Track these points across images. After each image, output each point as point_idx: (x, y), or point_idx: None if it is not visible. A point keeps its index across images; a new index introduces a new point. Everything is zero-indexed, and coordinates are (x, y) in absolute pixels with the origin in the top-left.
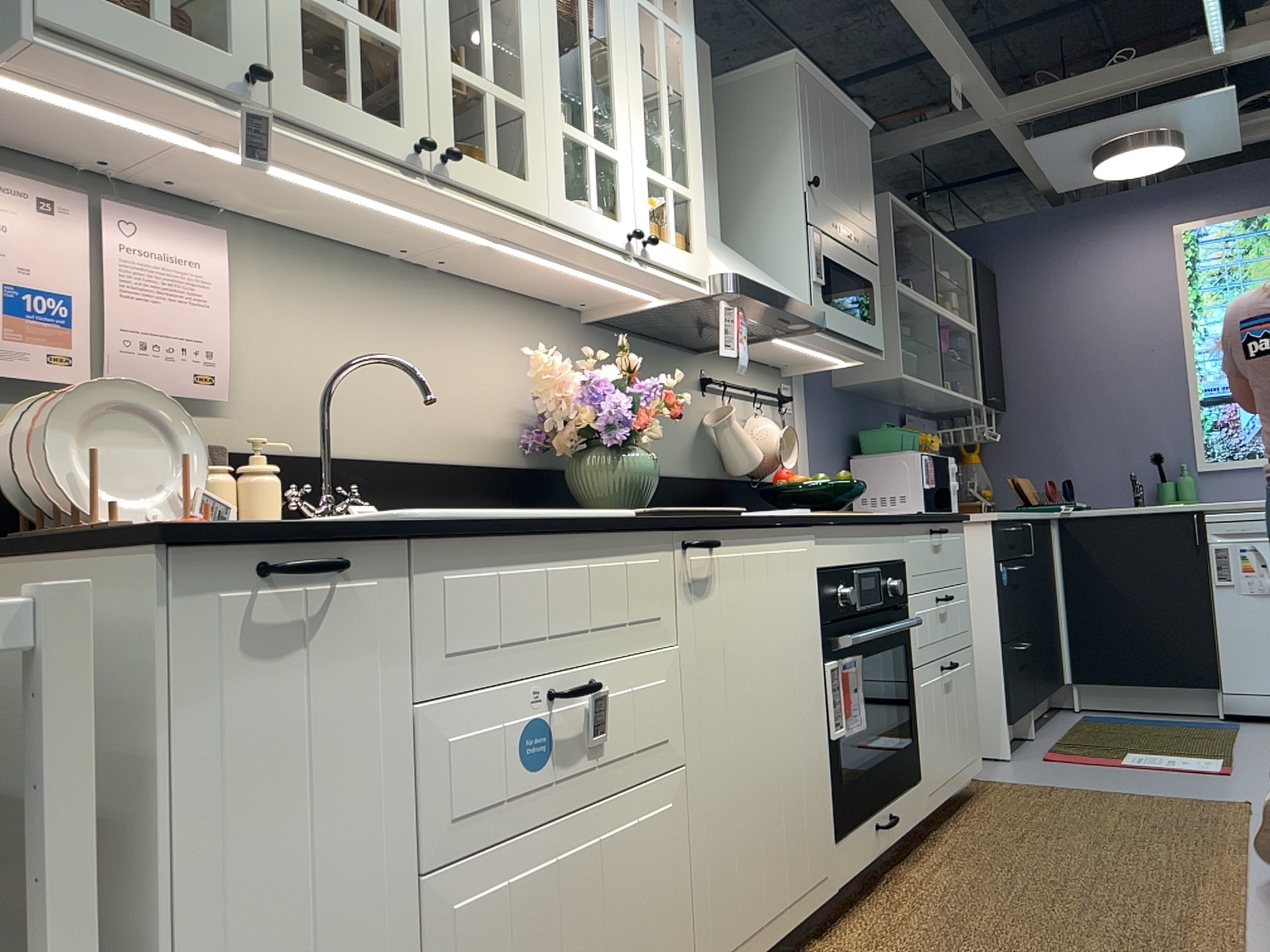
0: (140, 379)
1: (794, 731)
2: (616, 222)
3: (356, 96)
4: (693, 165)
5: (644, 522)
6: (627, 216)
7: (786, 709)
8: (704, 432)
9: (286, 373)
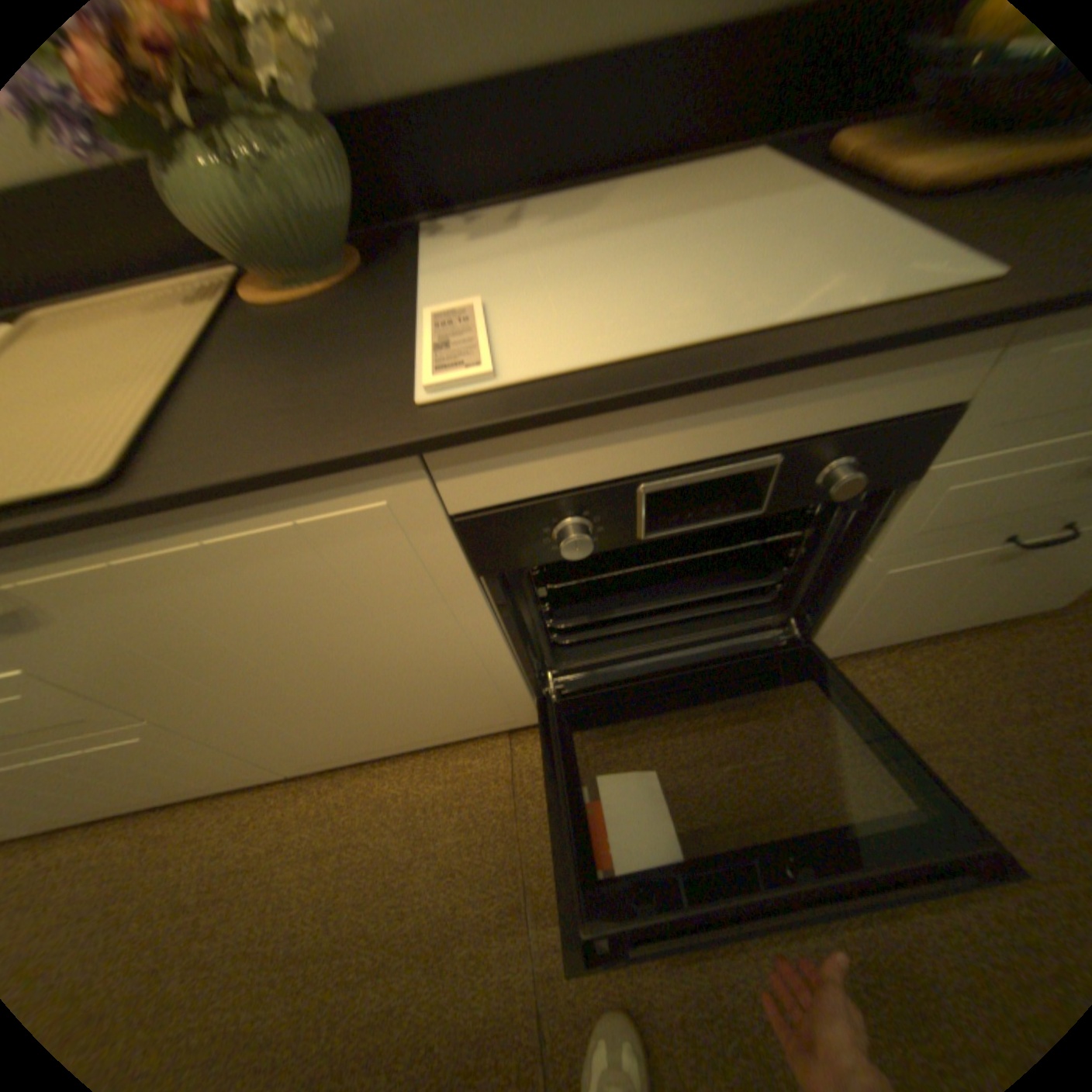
0: None
1: (405, 672)
2: None
3: None
4: None
5: None
6: None
7: (372, 664)
8: None
9: None
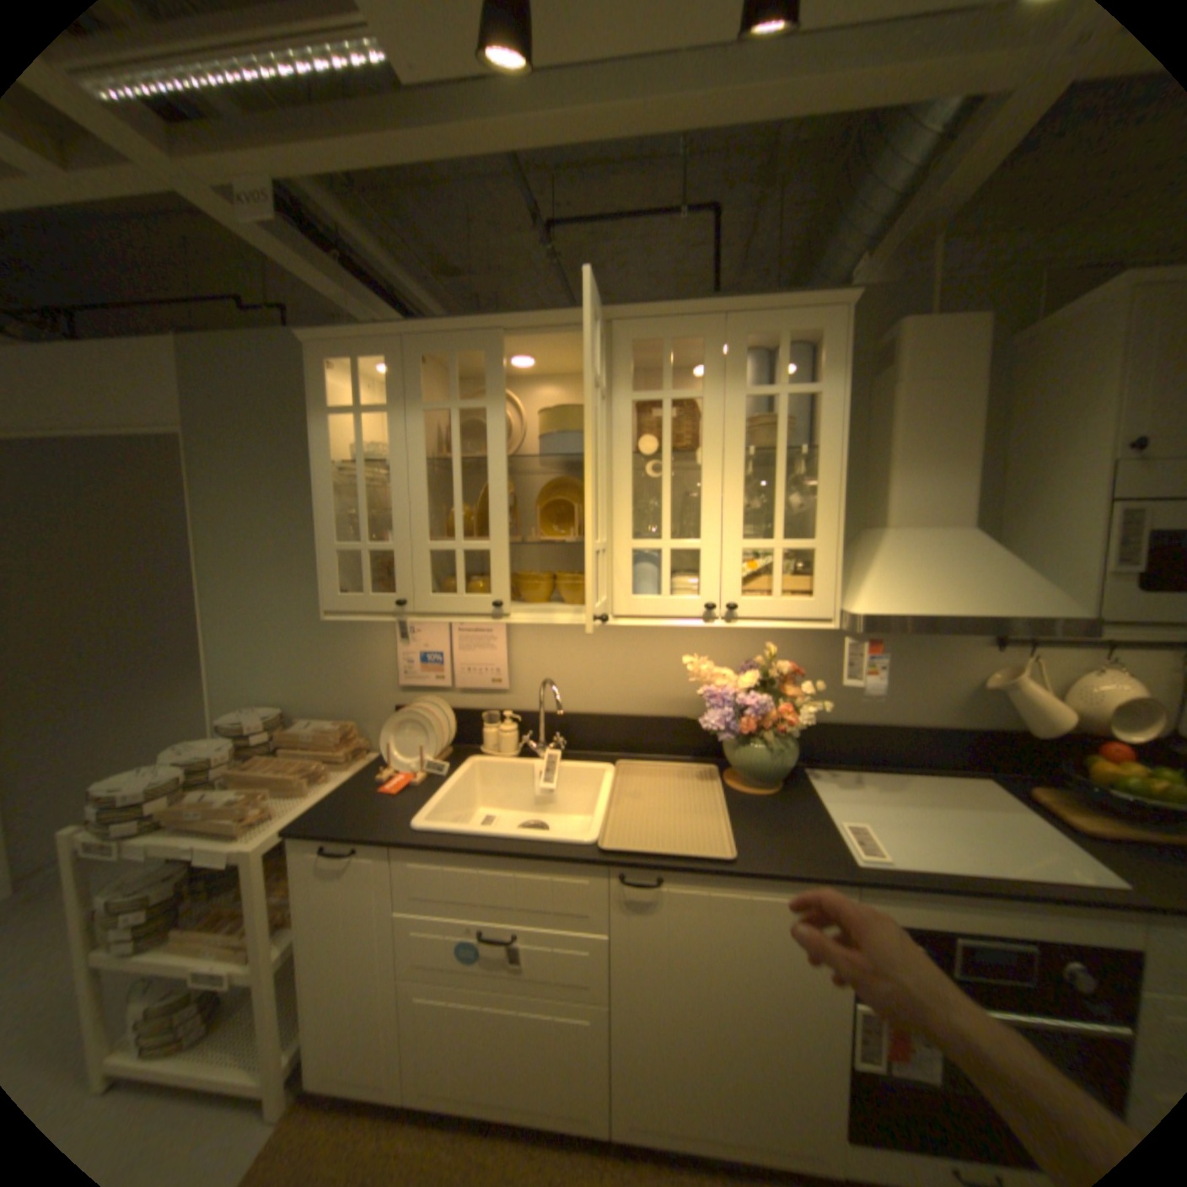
0: (469, 683)
1: (778, 1038)
2: (693, 599)
3: (462, 588)
4: (822, 516)
5: (566, 860)
6: (708, 590)
7: (764, 1019)
8: (990, 687)
9: (543, 671)
